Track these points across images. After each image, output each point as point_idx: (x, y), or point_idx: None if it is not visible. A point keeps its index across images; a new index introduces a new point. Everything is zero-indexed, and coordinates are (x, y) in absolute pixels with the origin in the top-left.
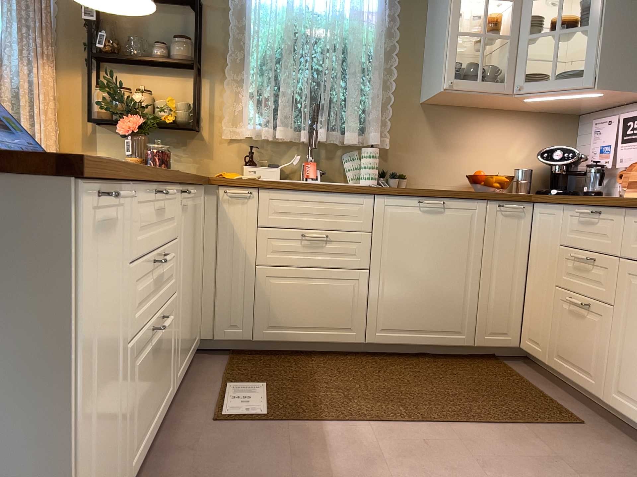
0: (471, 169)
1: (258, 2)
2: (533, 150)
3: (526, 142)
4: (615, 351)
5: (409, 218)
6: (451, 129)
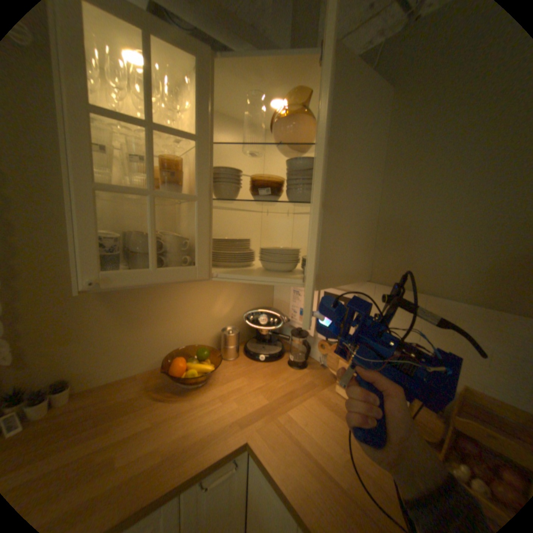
0: (172, 340)
1: None
2: (238, 302)
3: (231, 295)
4: None
5: None
6: (138, 300)
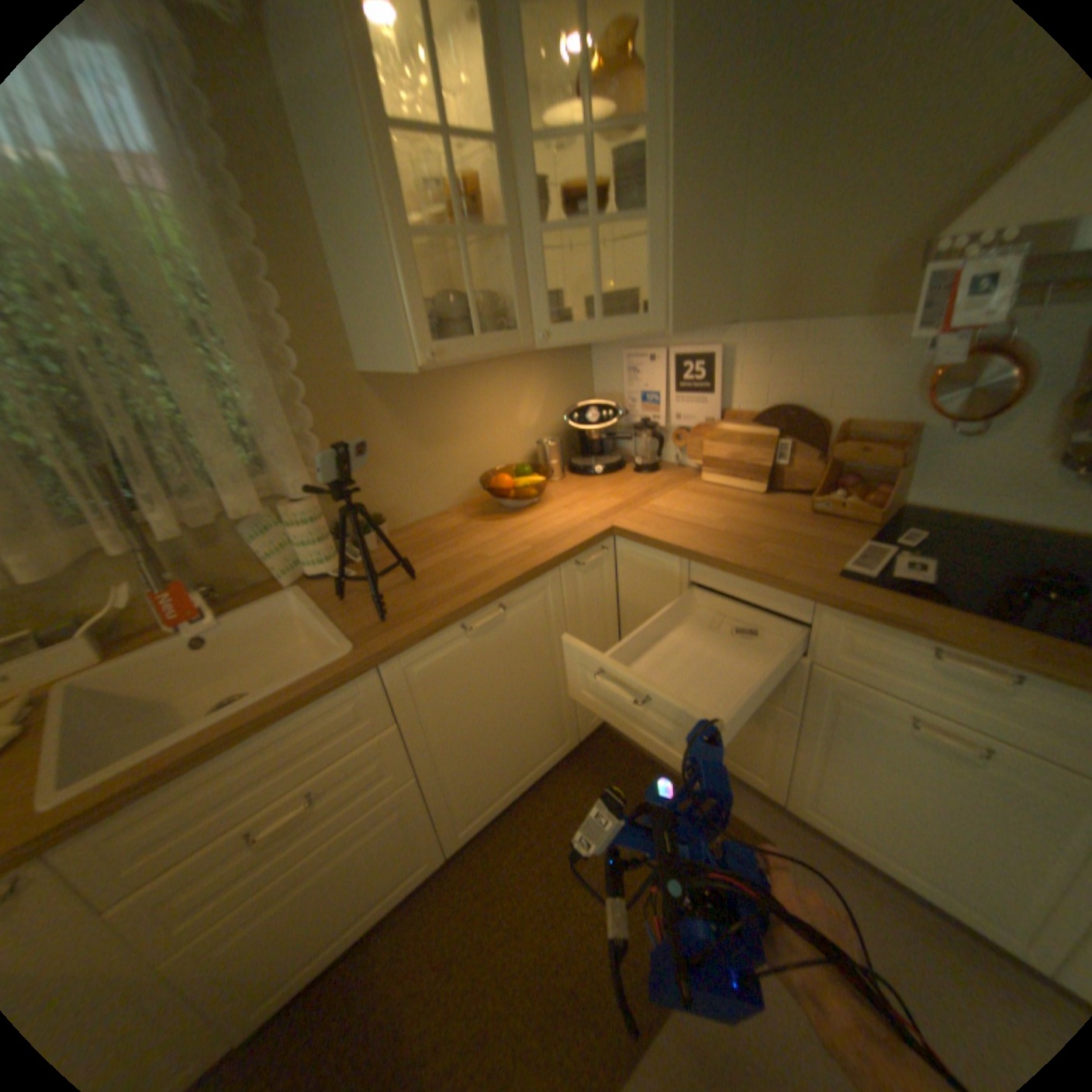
0: (476, 464)
1: None
2: (546, 404)
3: (536, 394)
4: (806, 767)
5: (452, 663)
6: (427, 409)
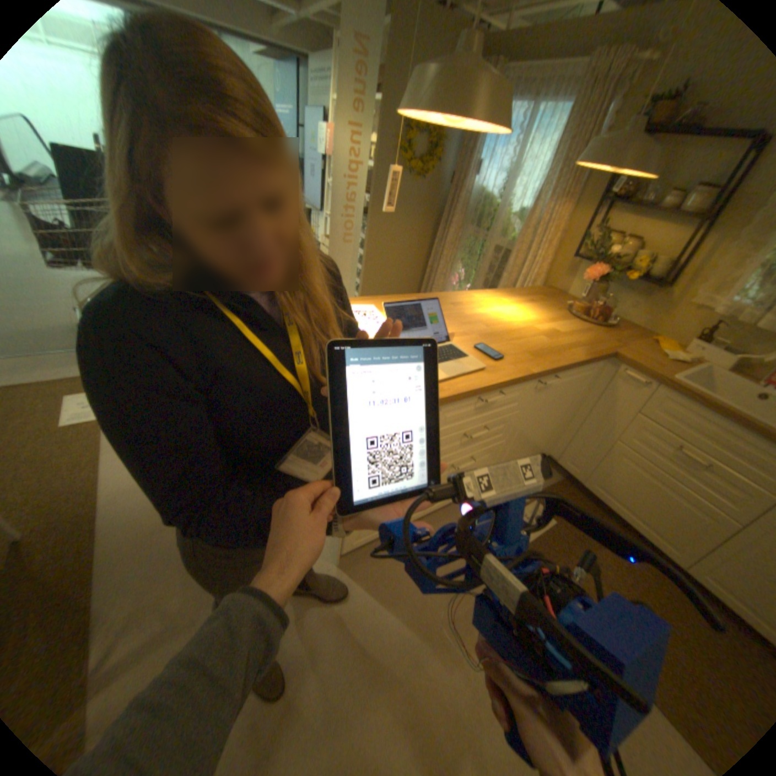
0: None
1: None
2: None
3: None
4: None
5: None
6: None
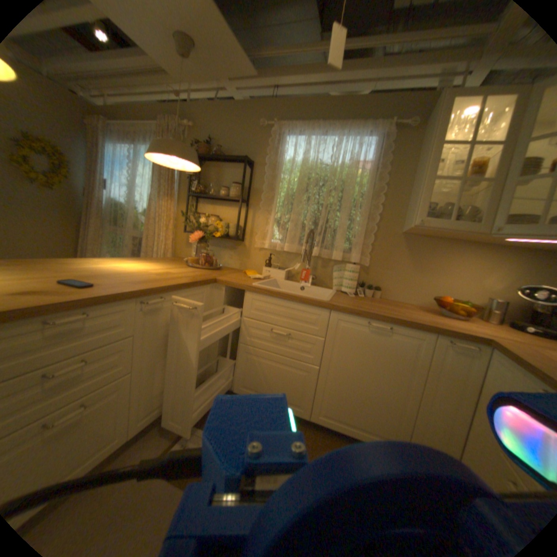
0: (444, 293)
1: (284, 158)
2: (515, 284)
3: (509, 276)
4: None
5: (357, 335)
6: (429, 257)
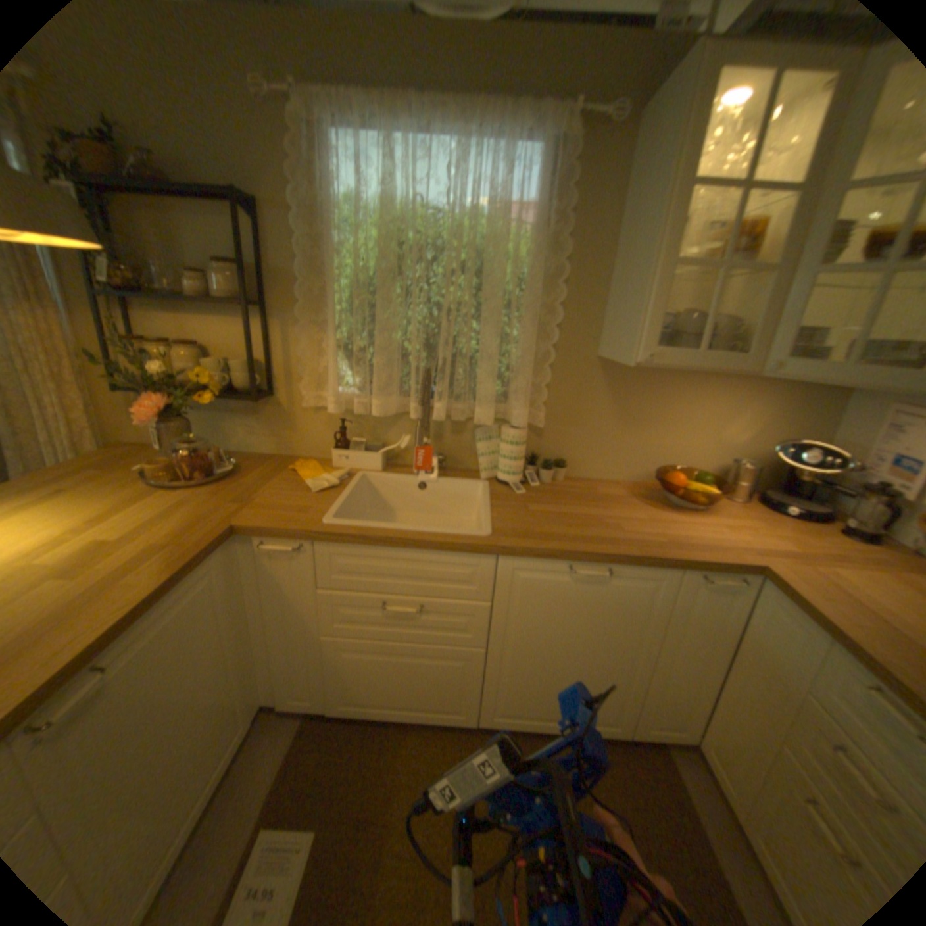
0: (666, 455)
1: (335, 193)
2: (769, 430)
3: (761, 418)
4: None
5: (552, 590)
6: (643, 397)
